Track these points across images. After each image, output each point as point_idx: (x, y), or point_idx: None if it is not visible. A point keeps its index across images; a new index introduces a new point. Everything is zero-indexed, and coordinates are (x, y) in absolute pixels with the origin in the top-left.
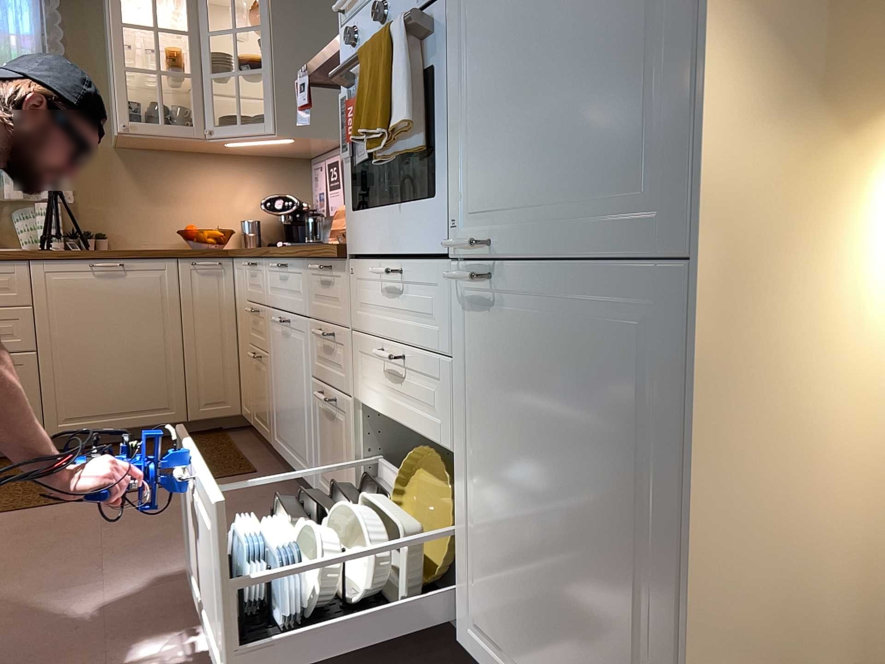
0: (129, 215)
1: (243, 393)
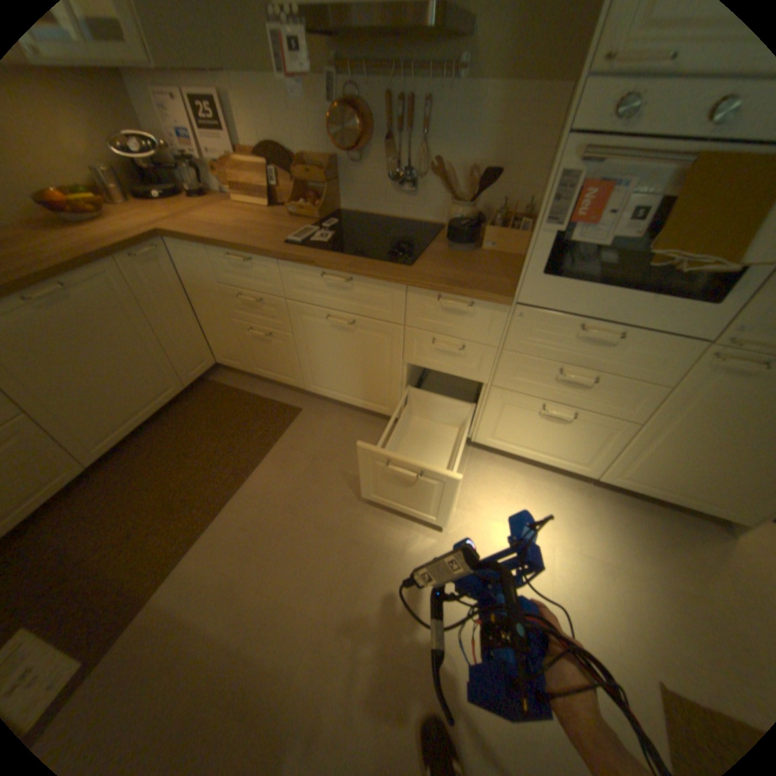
0: None
1: (219, 350)
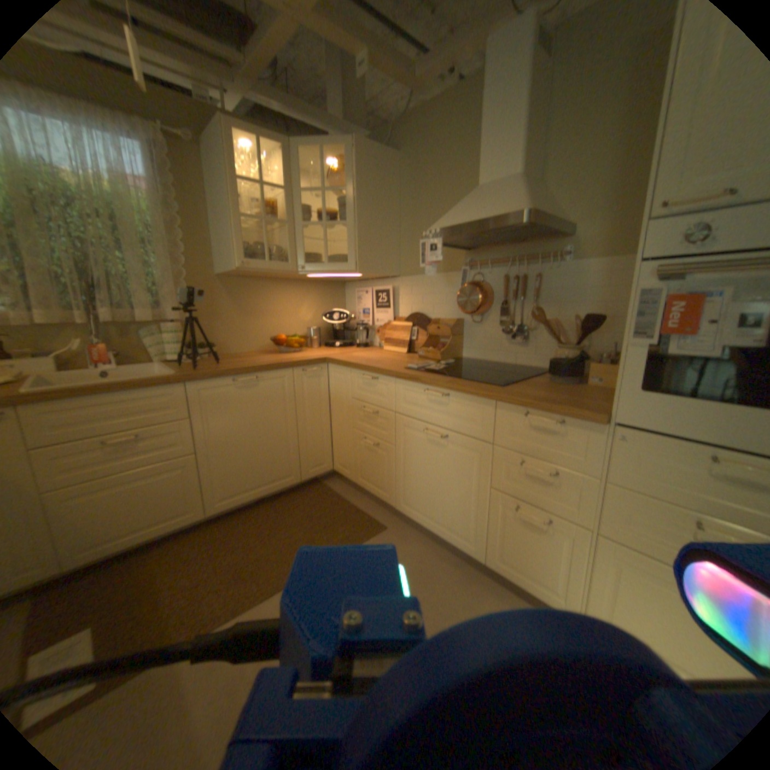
0: (227, 328)
1: (337, 457)
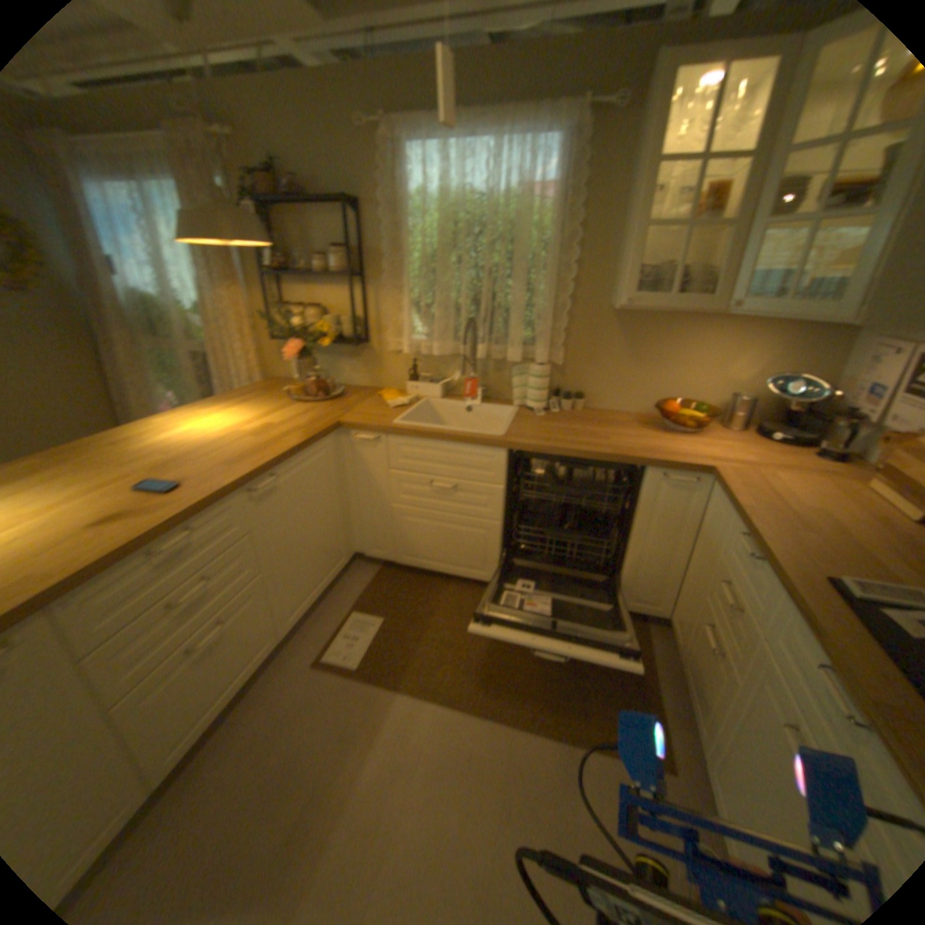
0: (609, 376)
1: (680, 613)
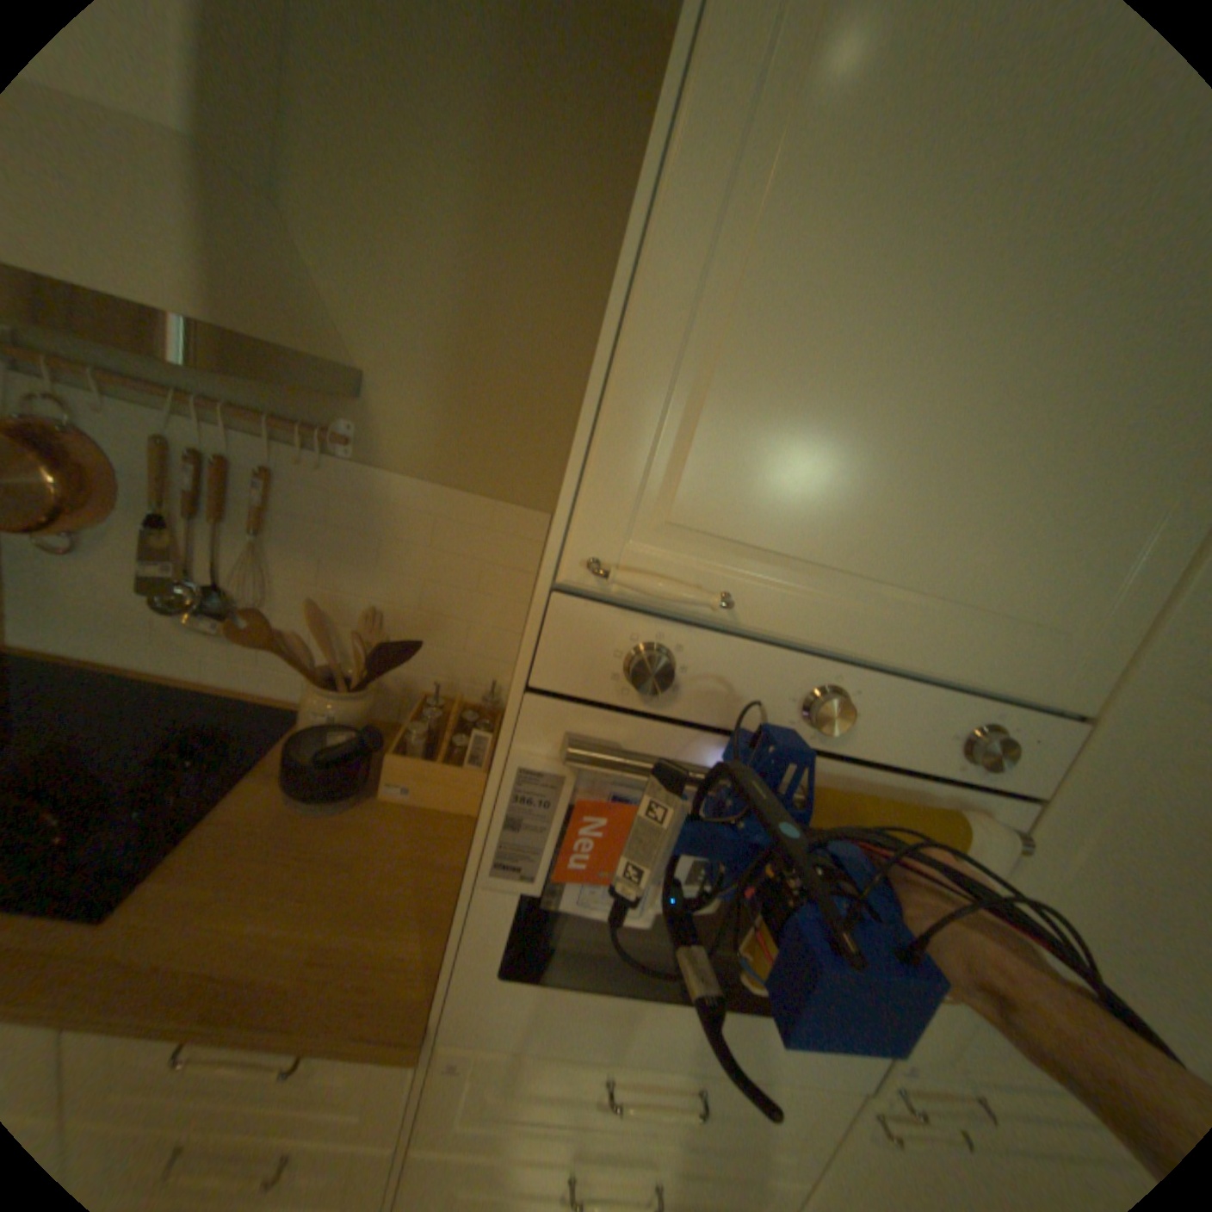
0: None
1: None
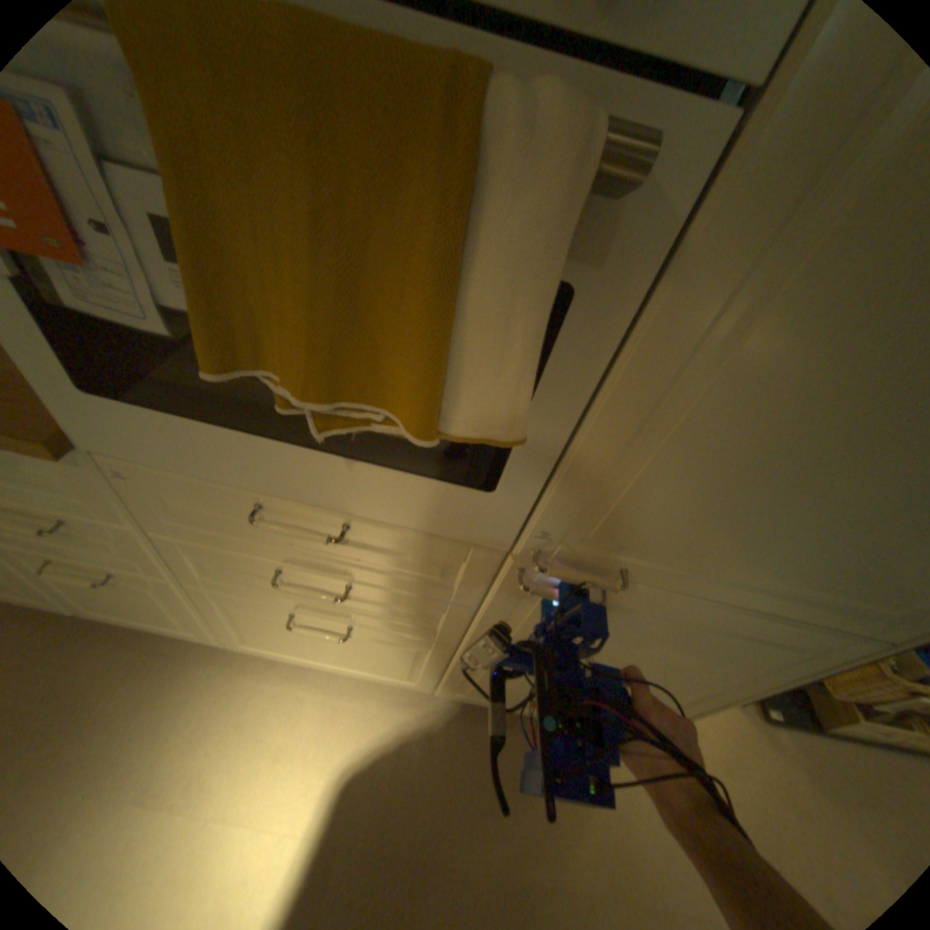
0: None
1: None
